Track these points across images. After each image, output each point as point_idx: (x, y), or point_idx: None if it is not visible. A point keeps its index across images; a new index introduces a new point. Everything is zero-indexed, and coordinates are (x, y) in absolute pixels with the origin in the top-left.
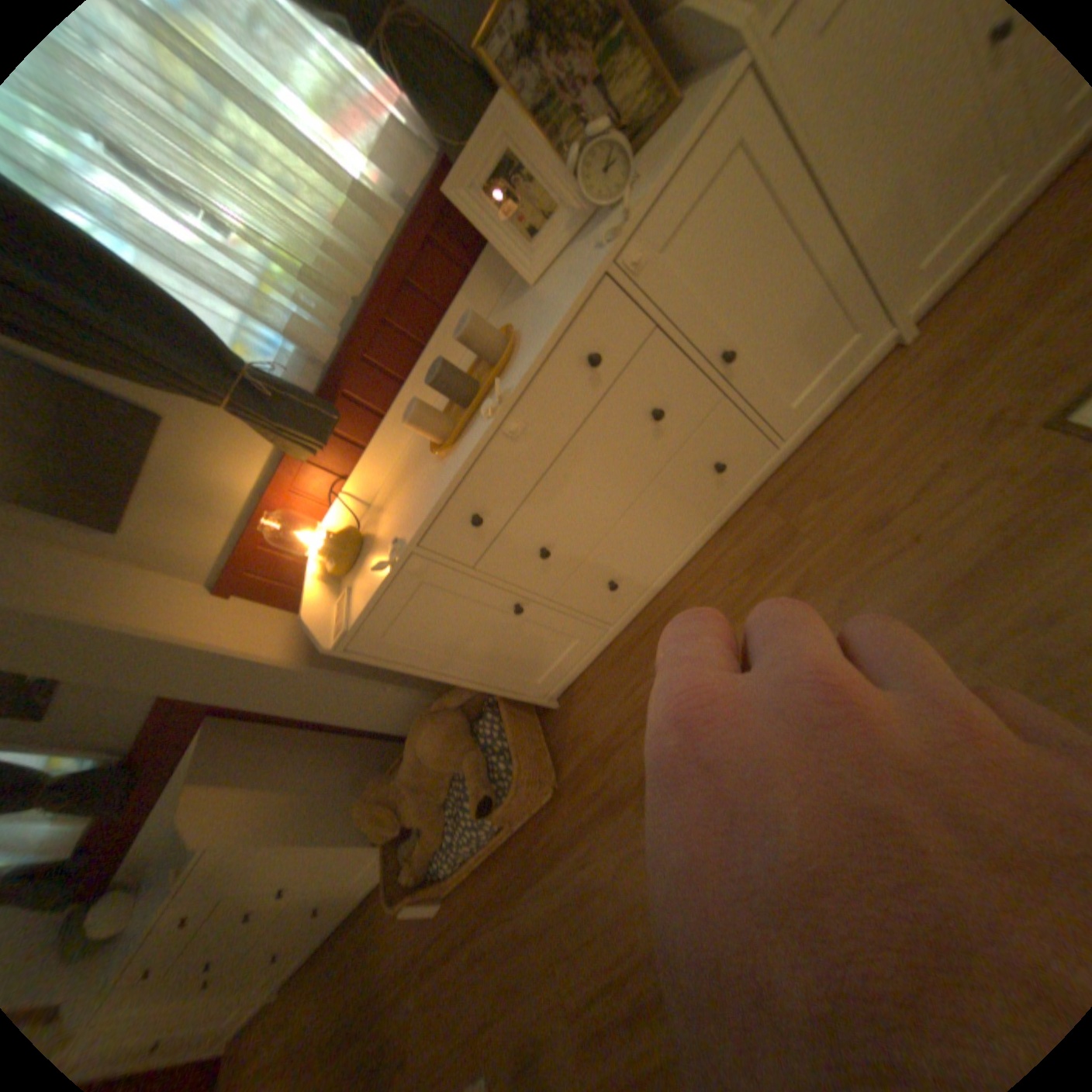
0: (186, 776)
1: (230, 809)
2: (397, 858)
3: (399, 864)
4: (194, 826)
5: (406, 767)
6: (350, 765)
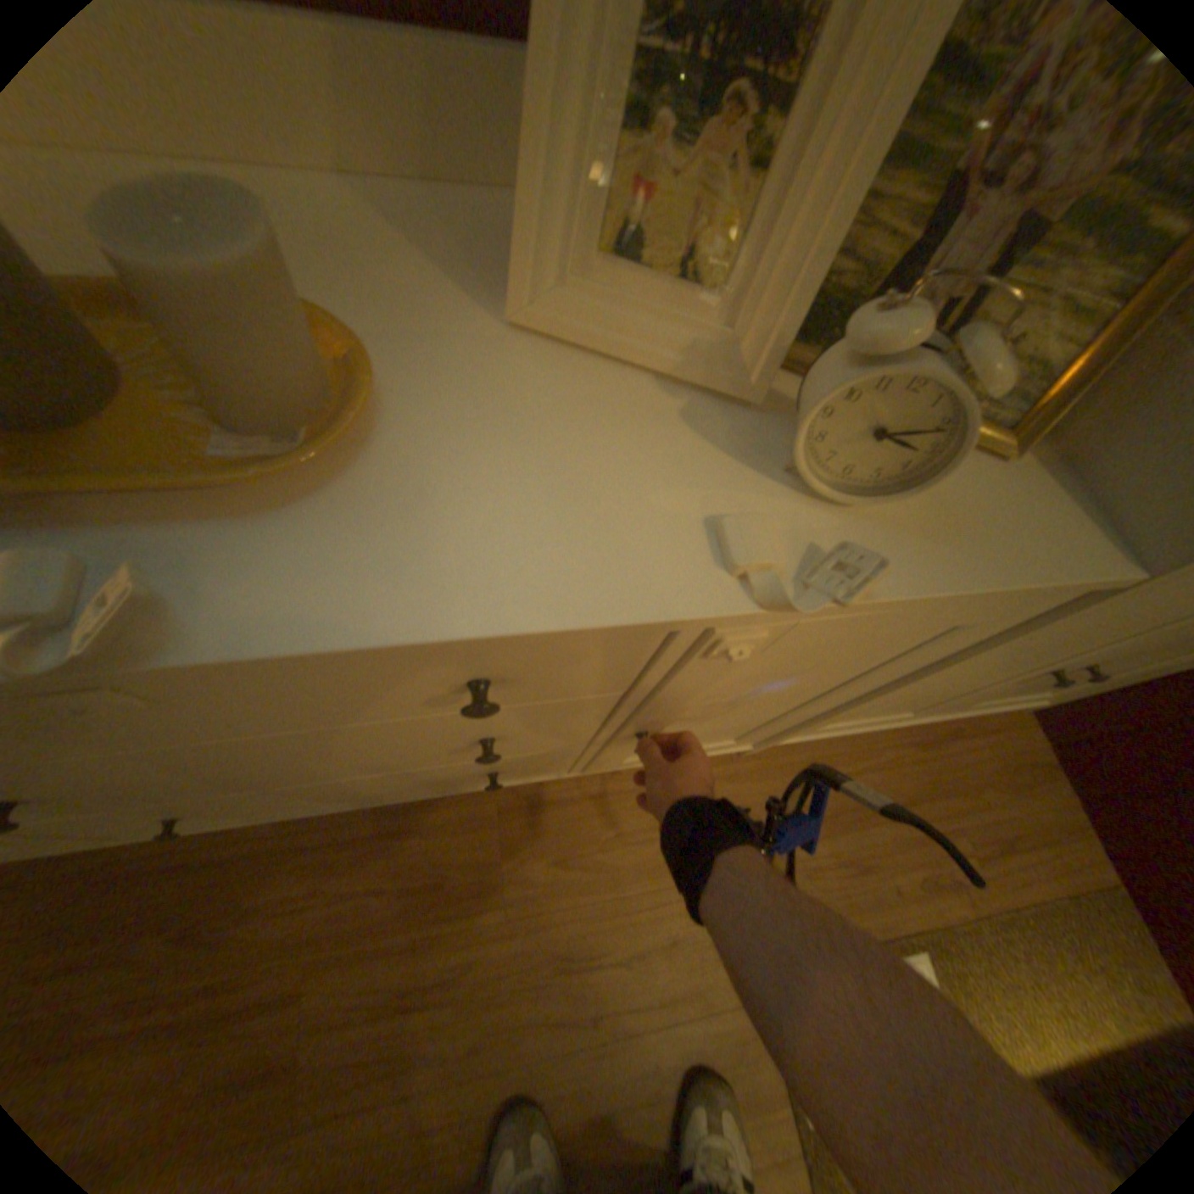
0: None
1: None
2: None
3: None
4: None
5: None
6: None
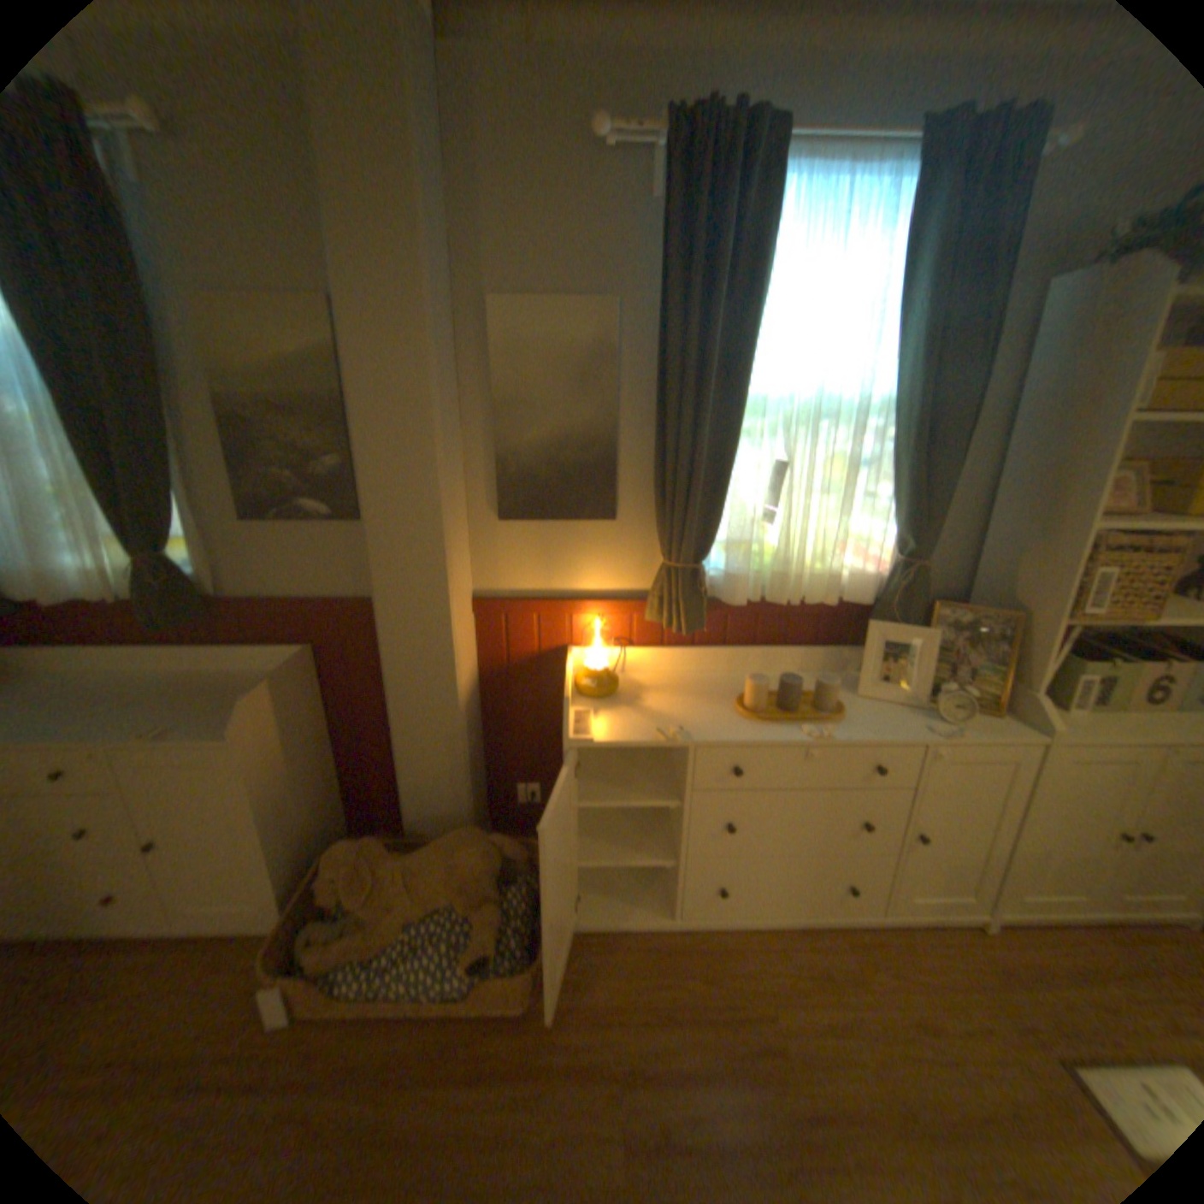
0: (269, 684)
1: (260, 745)
2: (289, 943)
3: (292, 952)
4: (217, 725)
5: (419, 870)
6: (317, 809)
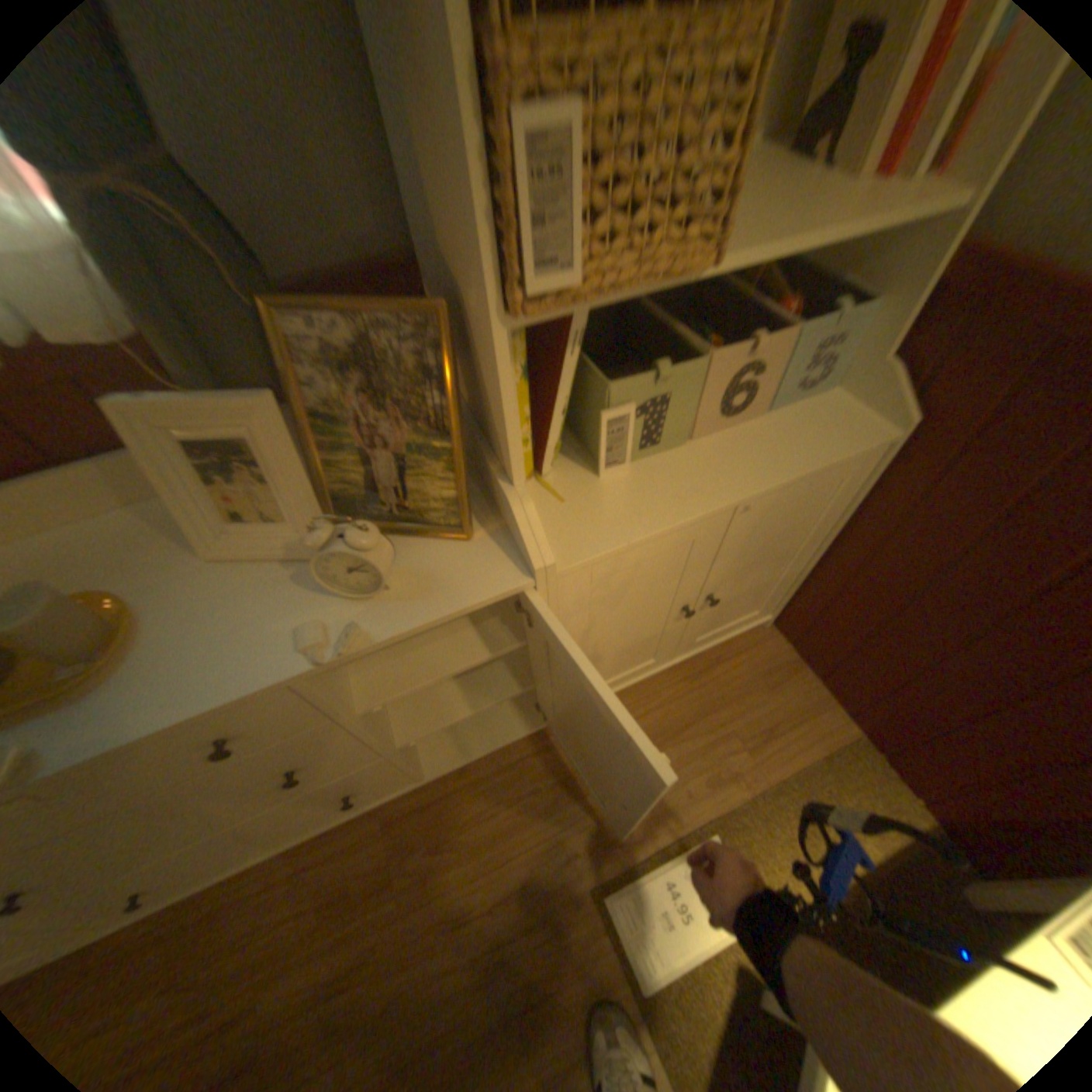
0: None
1: None
2: None
3: None
4: None
5: None
6: None
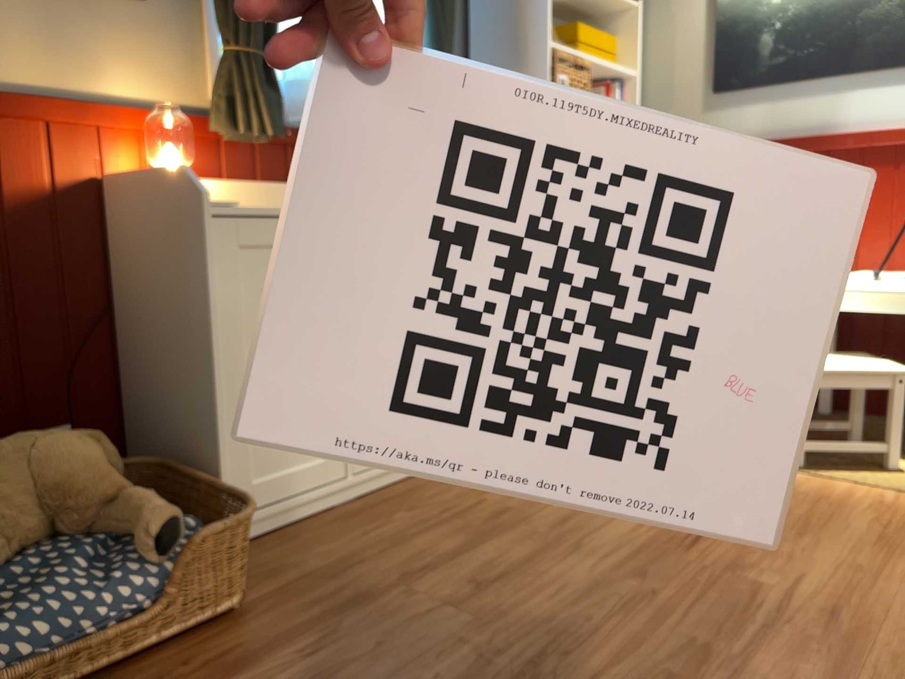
0: None
1: None
2: None
3: None
4: None
5: None
6: None
